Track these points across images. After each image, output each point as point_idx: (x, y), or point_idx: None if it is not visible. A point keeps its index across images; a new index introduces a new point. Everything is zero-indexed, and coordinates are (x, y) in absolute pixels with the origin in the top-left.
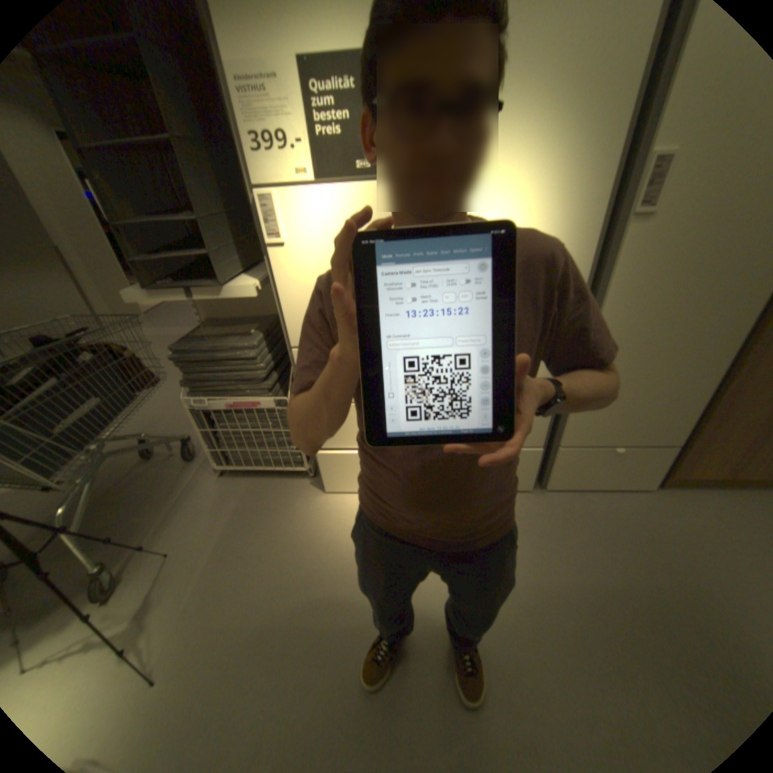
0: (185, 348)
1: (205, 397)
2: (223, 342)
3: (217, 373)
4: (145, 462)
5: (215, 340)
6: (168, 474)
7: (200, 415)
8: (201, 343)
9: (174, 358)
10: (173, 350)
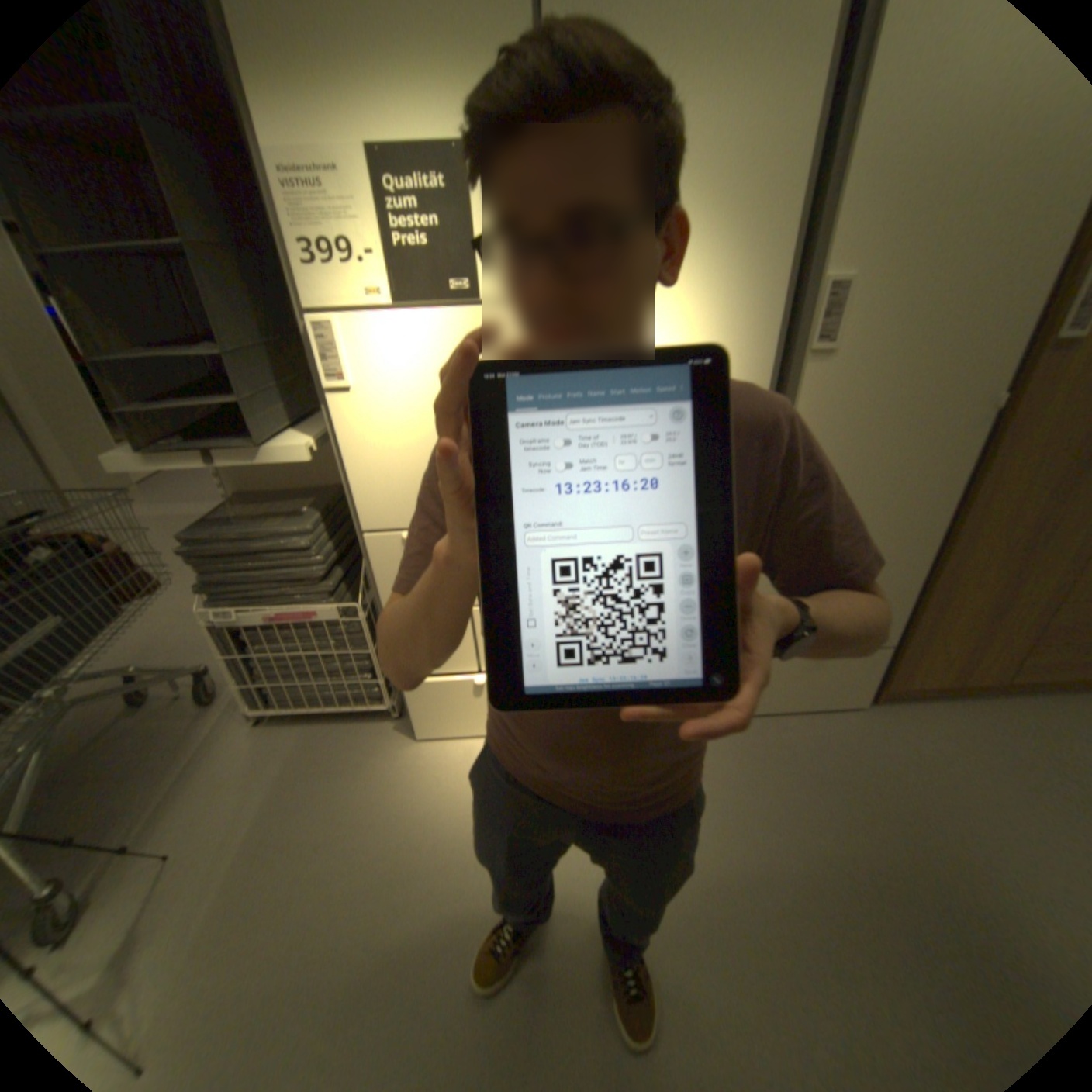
0: (201, 535)
1: (232, 607)
2: (260, 525)
3: (250, 571)
4: (135, 711)
5: (248, 523)
6: (172, 726)
7: (224, 634)
8: (226, 528)
9: (184, 550)
10: (183, 539)
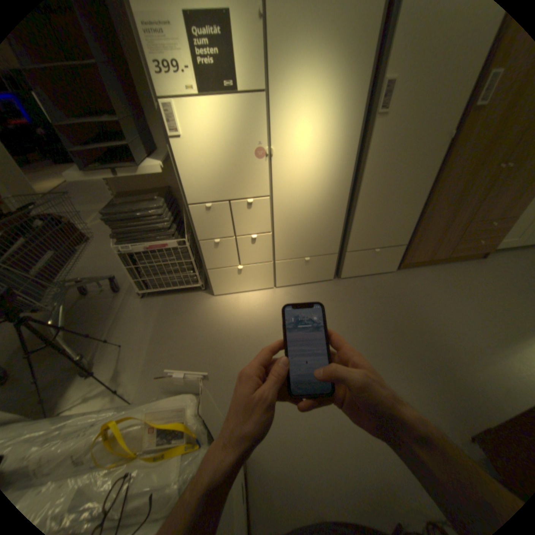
0: (112, 211)
1: (129, 244)
2: (138, 205)
3: (136, 227)
4: (84, 297)
5: (132, 205)
6: (104, 301)
7: (126, 257)
8: (122, 208)
9: (105, 218)
10: (103, 213)
